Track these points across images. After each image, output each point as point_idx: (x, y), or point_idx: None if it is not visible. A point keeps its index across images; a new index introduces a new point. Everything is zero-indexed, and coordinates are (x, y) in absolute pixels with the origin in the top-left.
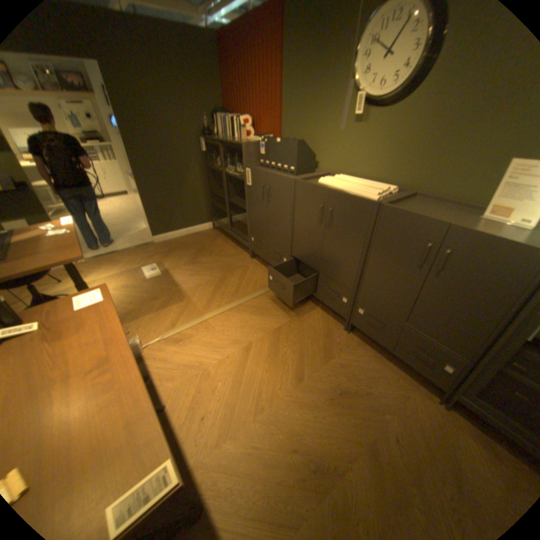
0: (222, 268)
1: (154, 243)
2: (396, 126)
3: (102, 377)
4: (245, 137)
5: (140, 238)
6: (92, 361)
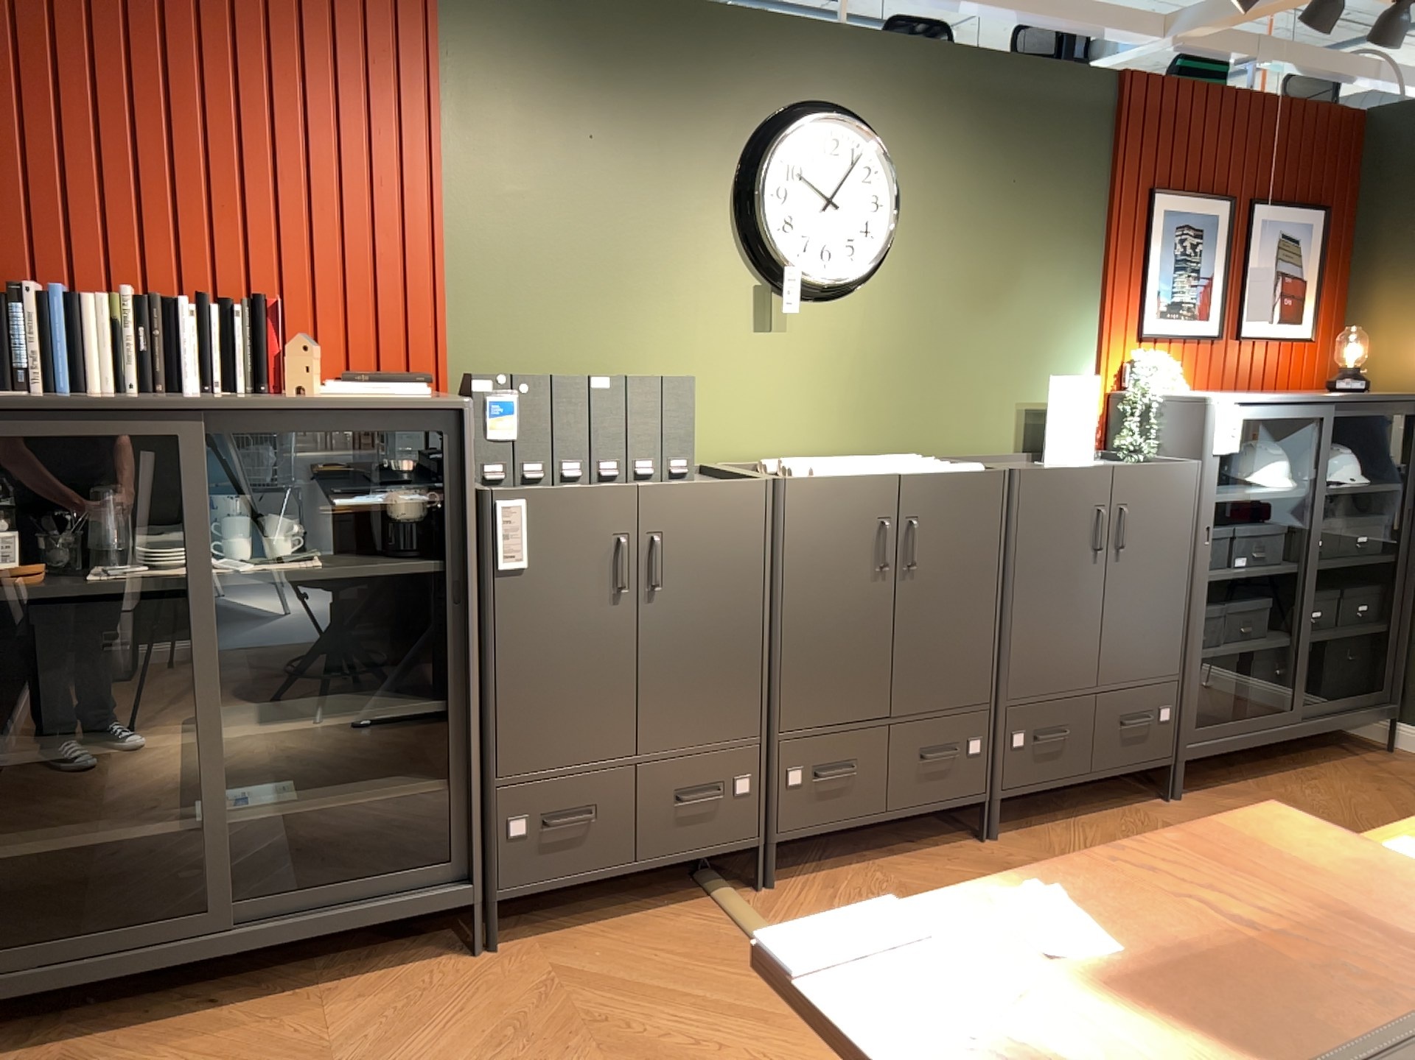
0: (522, 1057)
1: None
2: (853, 338)
3: None
4: (320, 388)
5: None
6: None
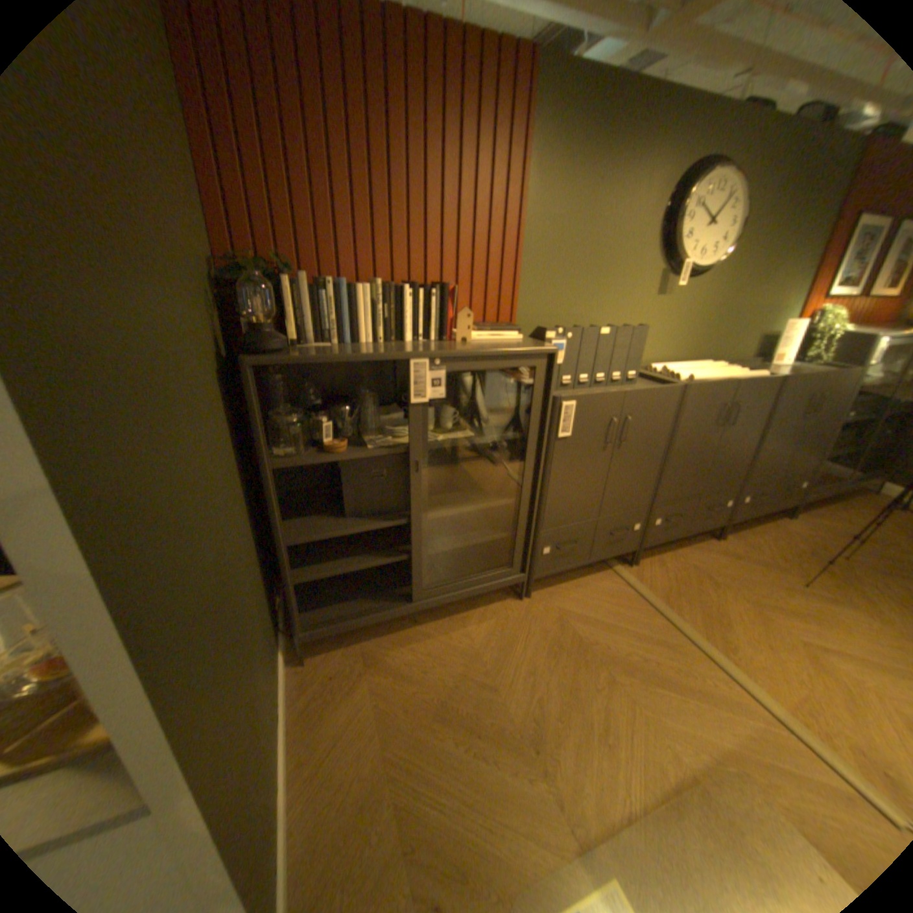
0: (569, 664)
1: None
2: (700, 299)
3: None
4: (471, 337)
5: None
6: None
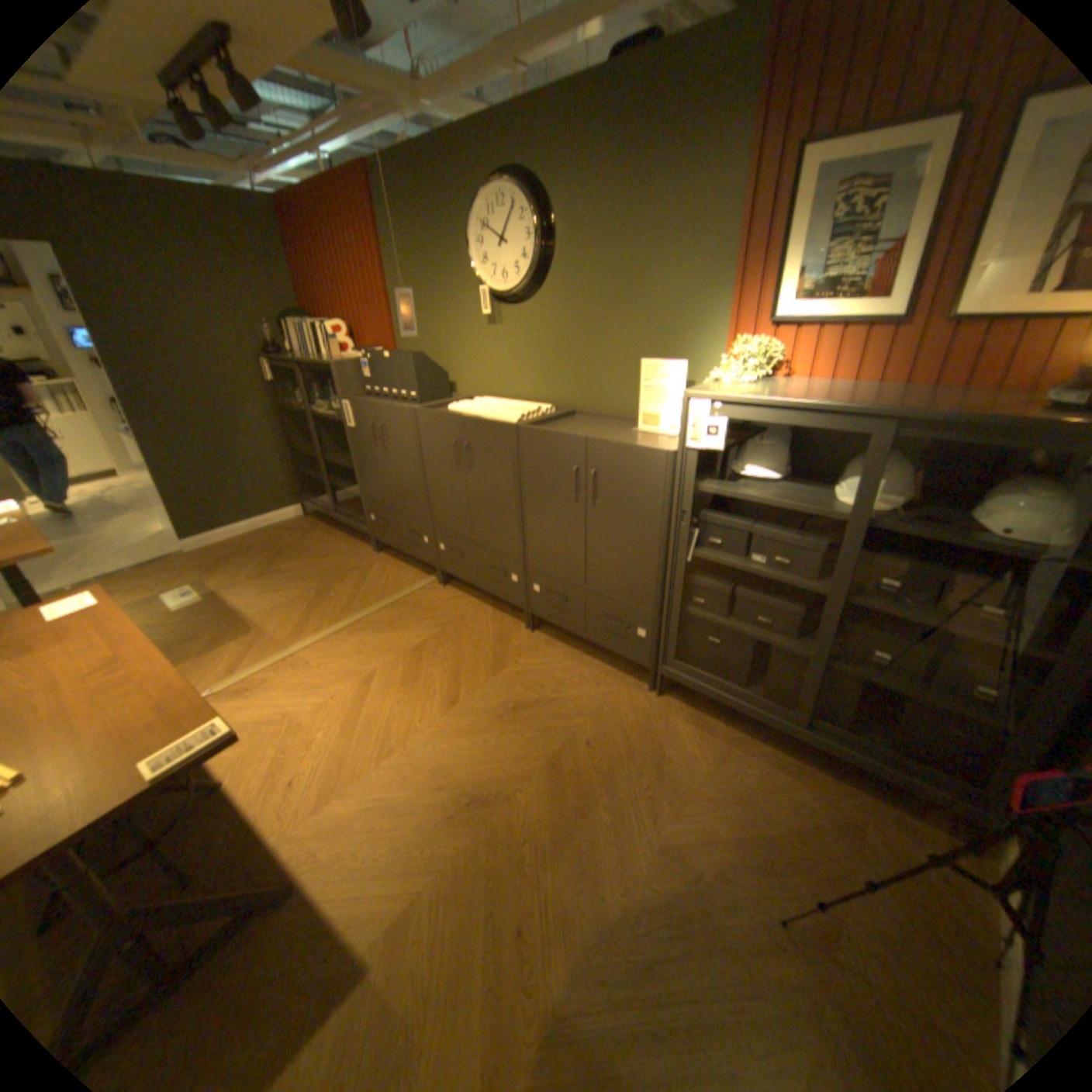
0: (322, 575)
1: (184, 552)
2: (535, 328)
3: (111, 676)
4: (338, 354)
5: (153, 548)
6: (92, 664)
